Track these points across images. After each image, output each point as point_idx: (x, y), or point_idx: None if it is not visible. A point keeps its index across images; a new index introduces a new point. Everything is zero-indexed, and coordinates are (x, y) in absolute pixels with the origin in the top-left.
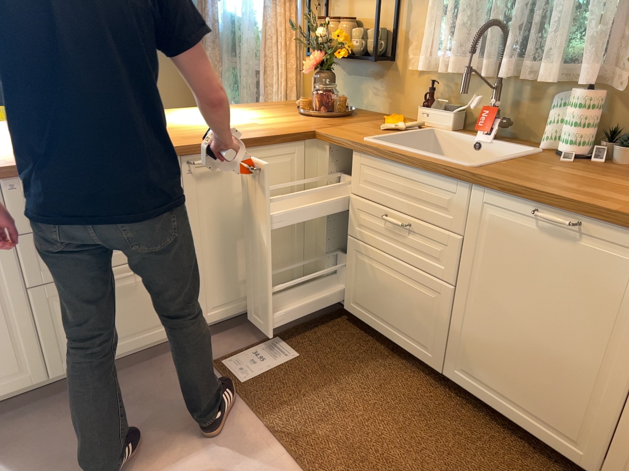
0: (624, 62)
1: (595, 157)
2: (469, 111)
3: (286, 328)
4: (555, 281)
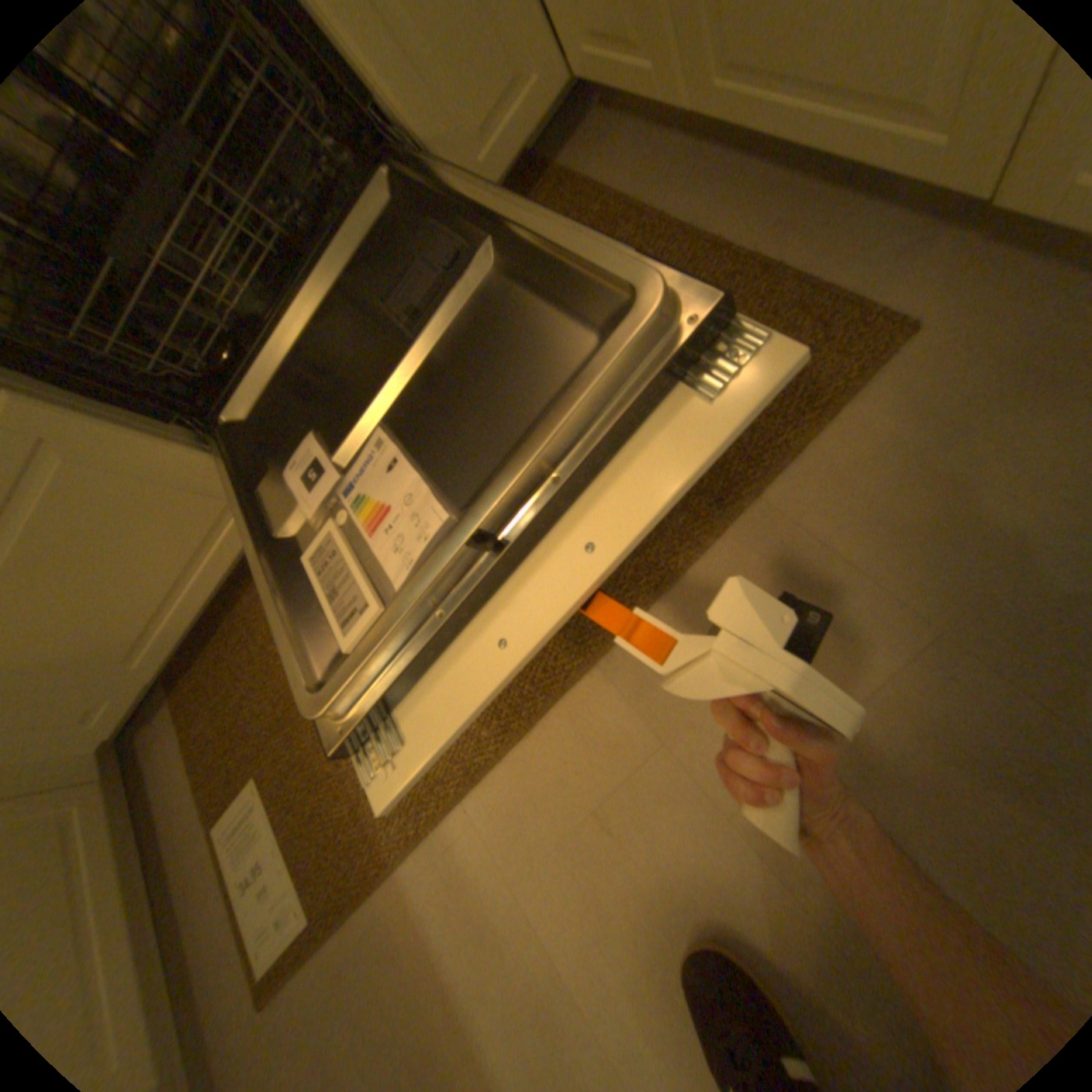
0: None
1: None
2: None
3: (190, 811)
4: None
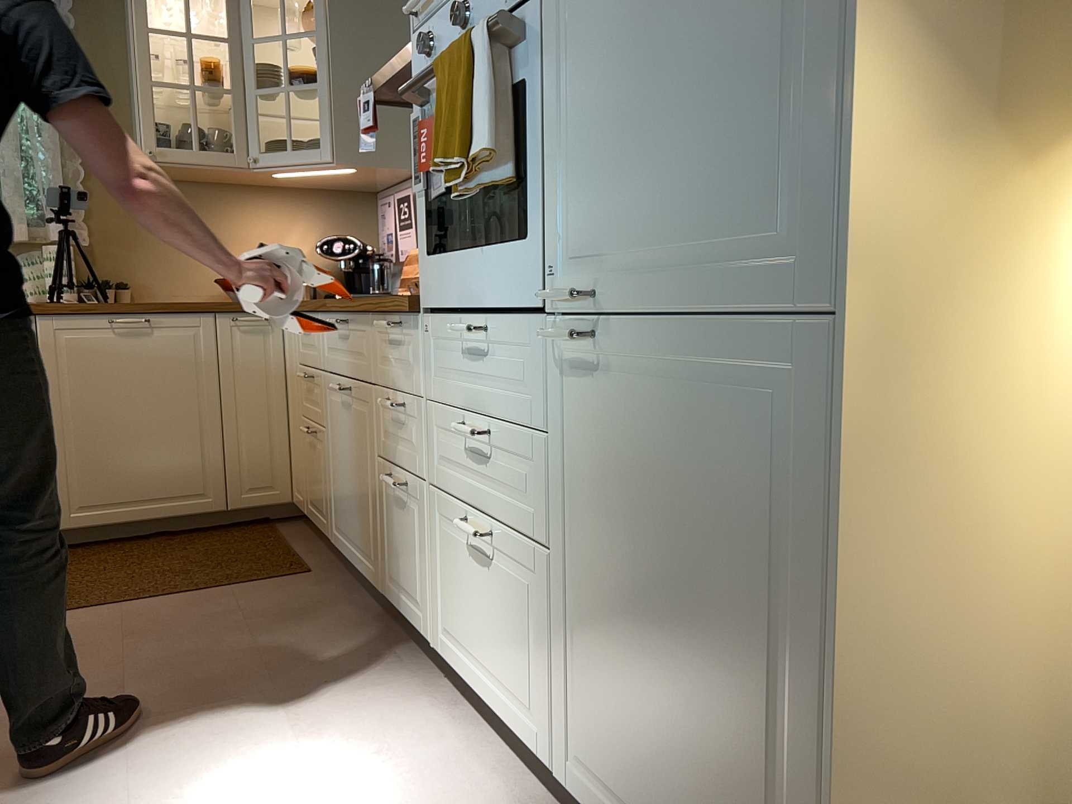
0: (78, 222)
1: (88, 300)
2: None
3: None
4: (144, 371)
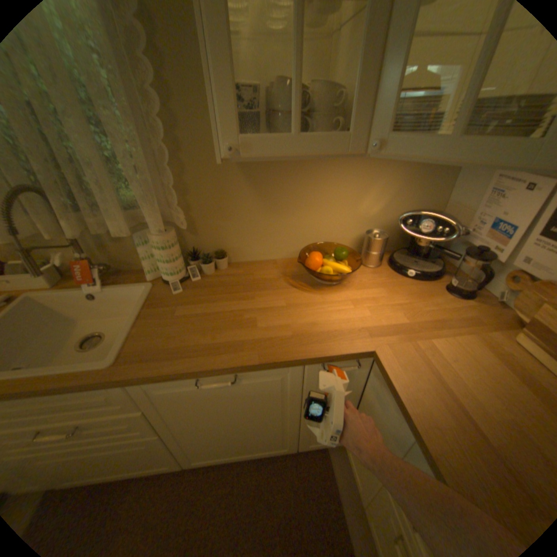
0: (176, 202)
1: (194, 275)
2: (57, 259)
3: None
4: (235, 405)
